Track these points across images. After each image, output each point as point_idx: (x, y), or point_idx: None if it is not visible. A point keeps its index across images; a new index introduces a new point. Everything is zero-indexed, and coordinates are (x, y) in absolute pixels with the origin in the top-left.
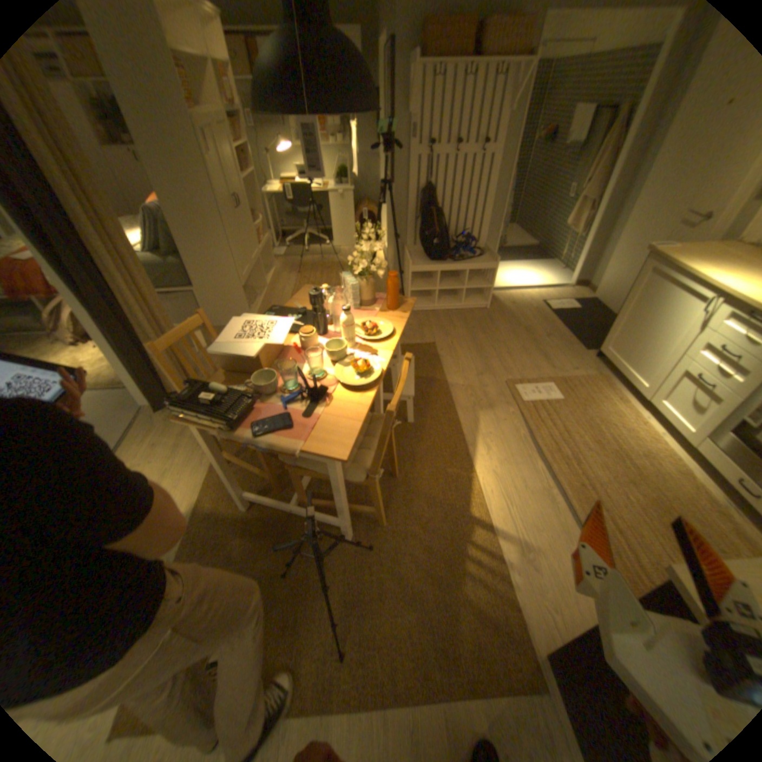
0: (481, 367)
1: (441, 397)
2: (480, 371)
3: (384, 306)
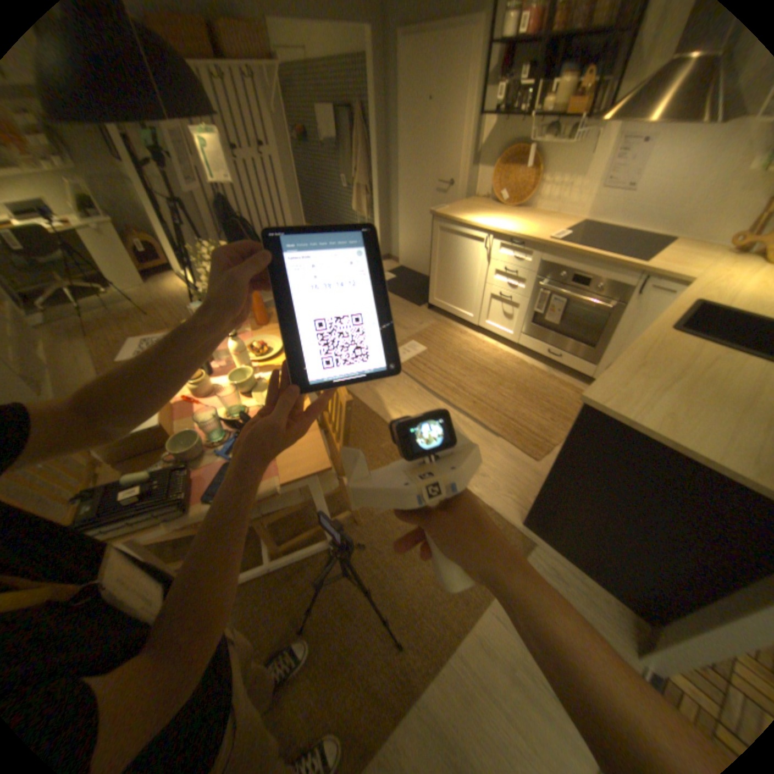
0: None
1: None
2: None
3: (252, 323)
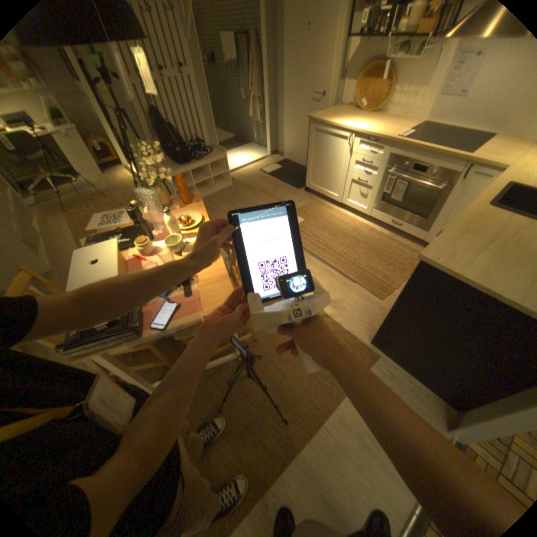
0: None
1: None
2: None
3: (180, 202)
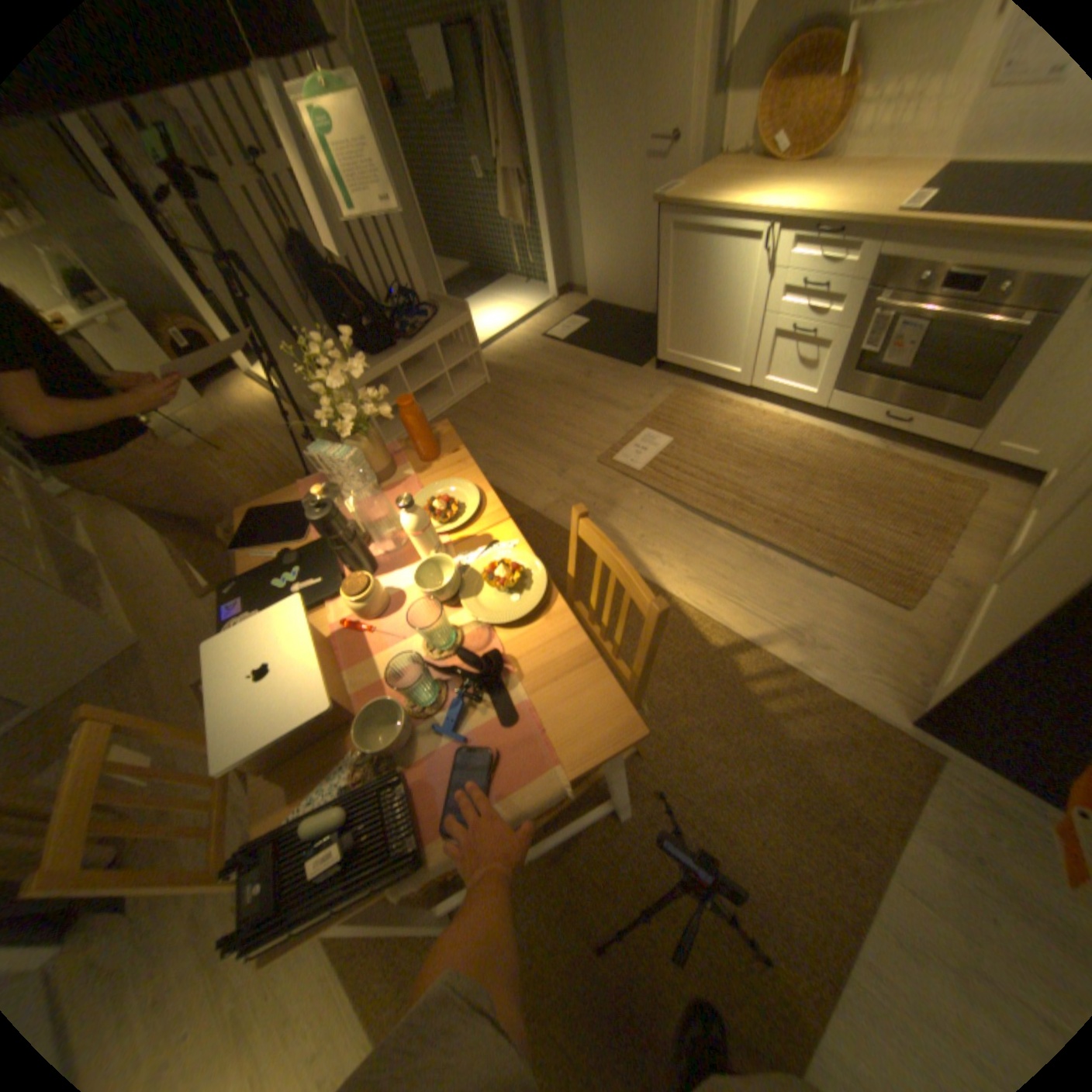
0: (554, 462)
1: (547, 534)
2: (558, 467)
3: (413, 458)
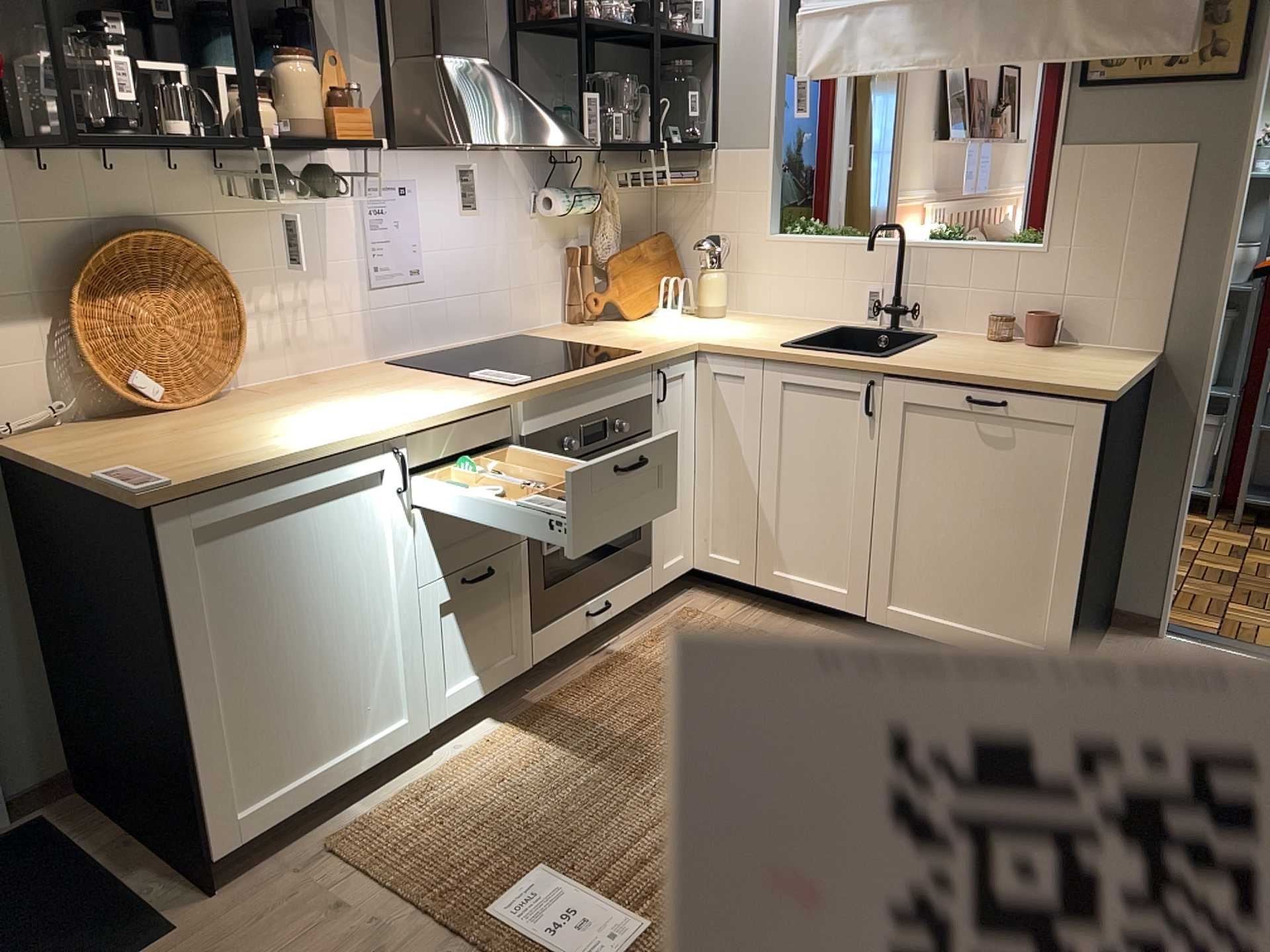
0: None
1: None
2: None
3: None
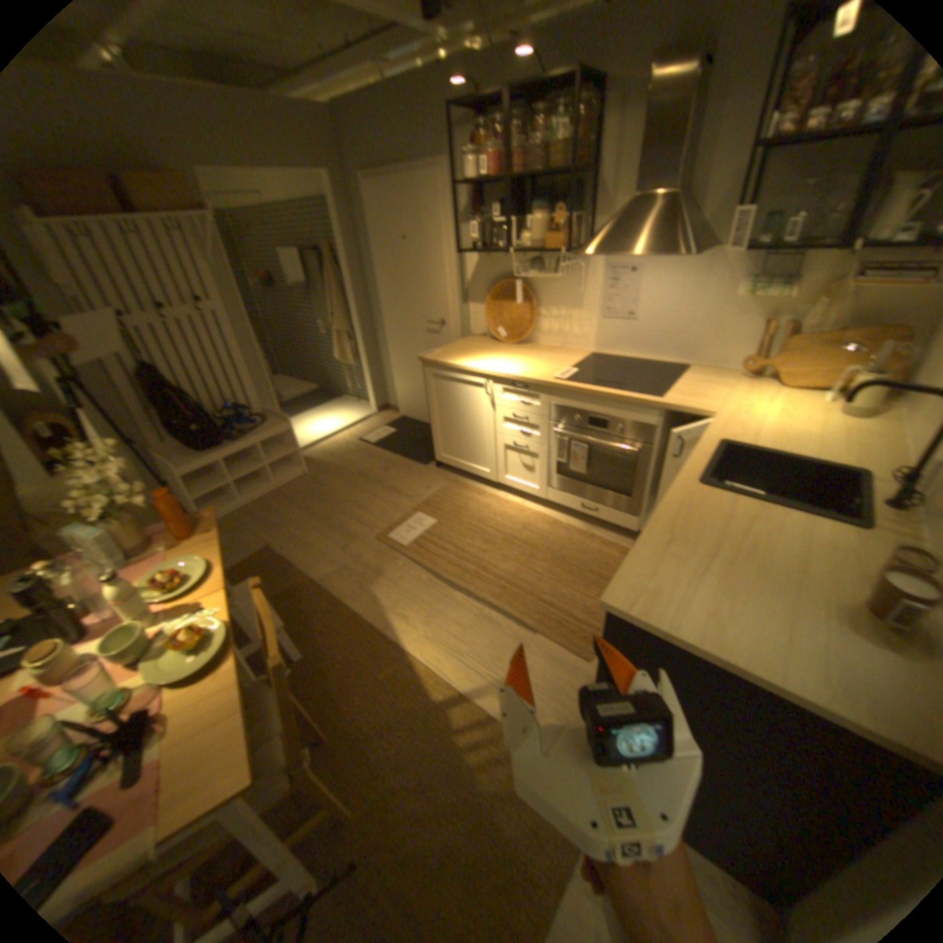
0: (339, 538)
1: (316, 601)
2: (341, 542)
3: (167, 538)
